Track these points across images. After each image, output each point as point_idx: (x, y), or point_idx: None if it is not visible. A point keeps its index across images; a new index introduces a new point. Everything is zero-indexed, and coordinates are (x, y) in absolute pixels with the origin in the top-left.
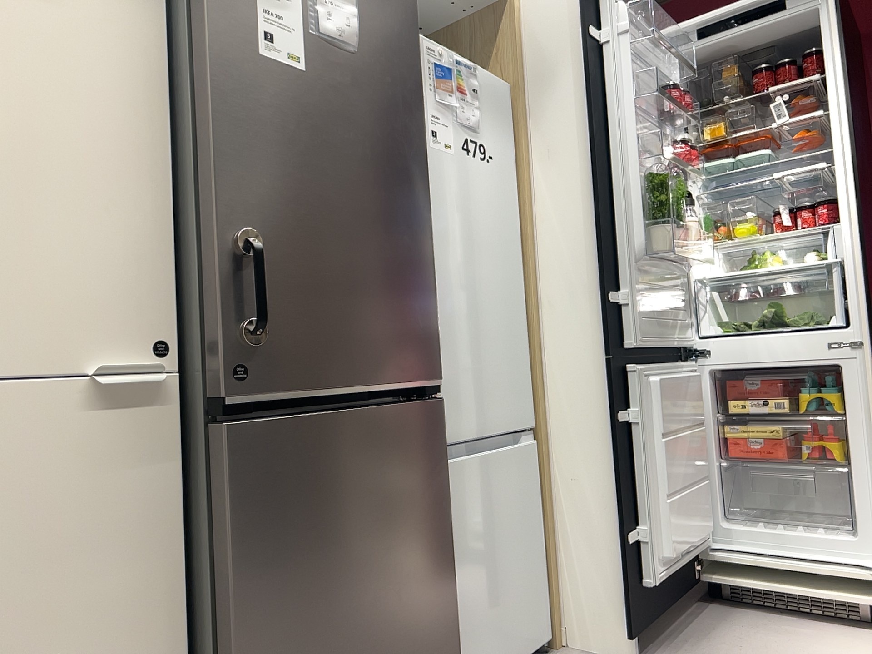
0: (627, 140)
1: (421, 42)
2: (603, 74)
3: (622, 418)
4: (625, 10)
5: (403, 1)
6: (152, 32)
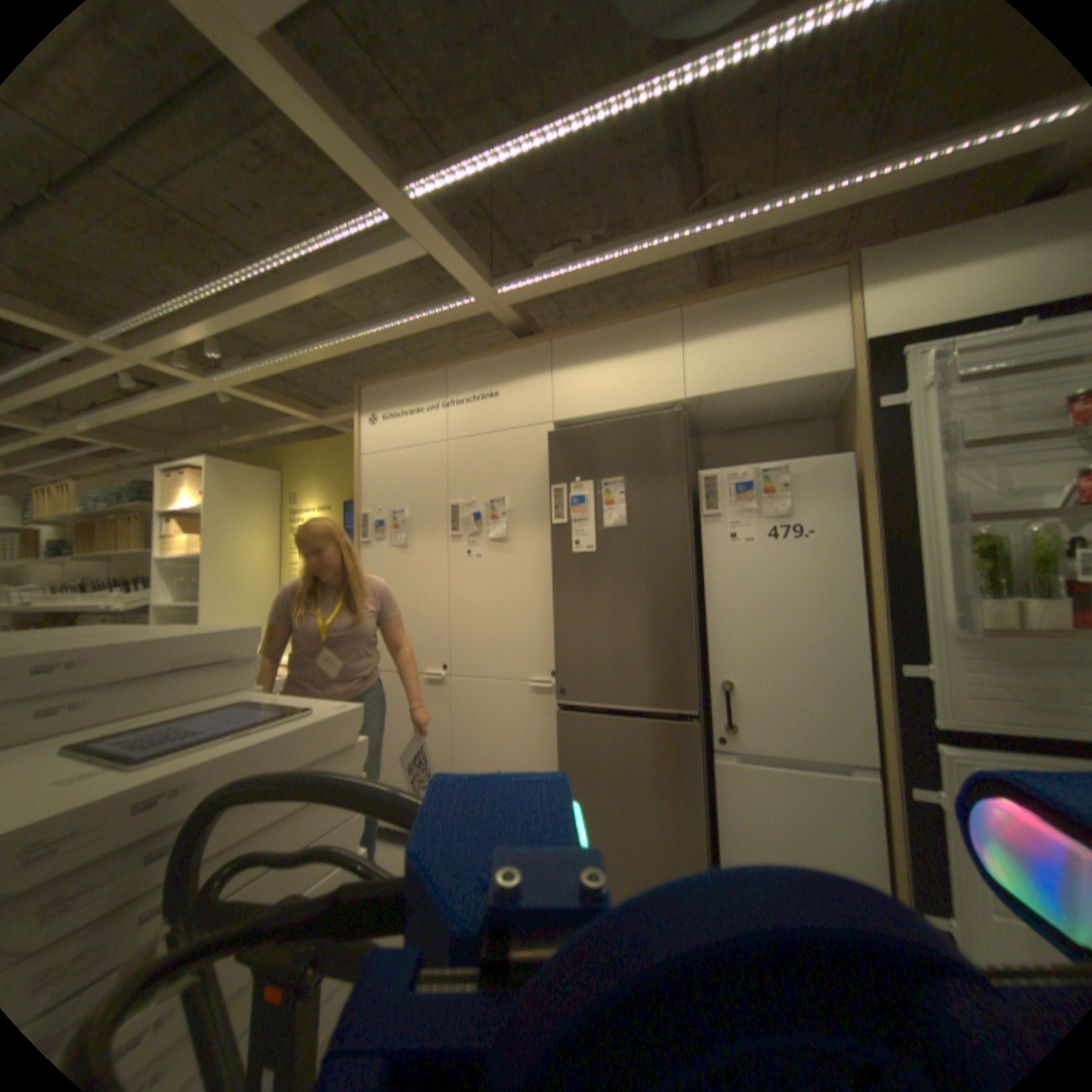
0: (938, 503)
1: (718, 475)
2: (906, 437)
3: (917, 795)
4: (939, 355)
5: (669, 476)
6: (551, 548)
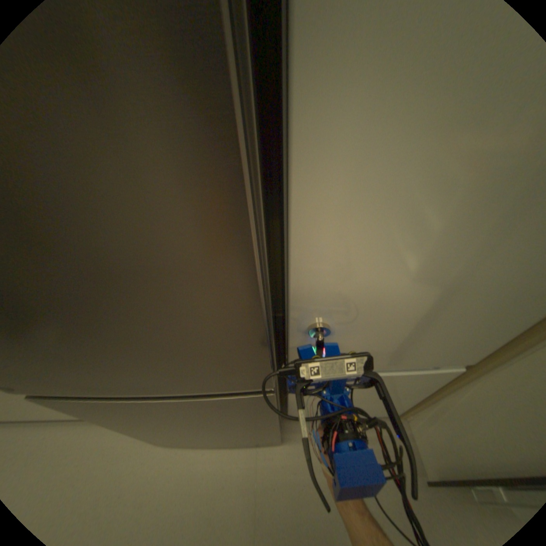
0: None
1: None
2: None
3: None
4: None
5: None
6: None
